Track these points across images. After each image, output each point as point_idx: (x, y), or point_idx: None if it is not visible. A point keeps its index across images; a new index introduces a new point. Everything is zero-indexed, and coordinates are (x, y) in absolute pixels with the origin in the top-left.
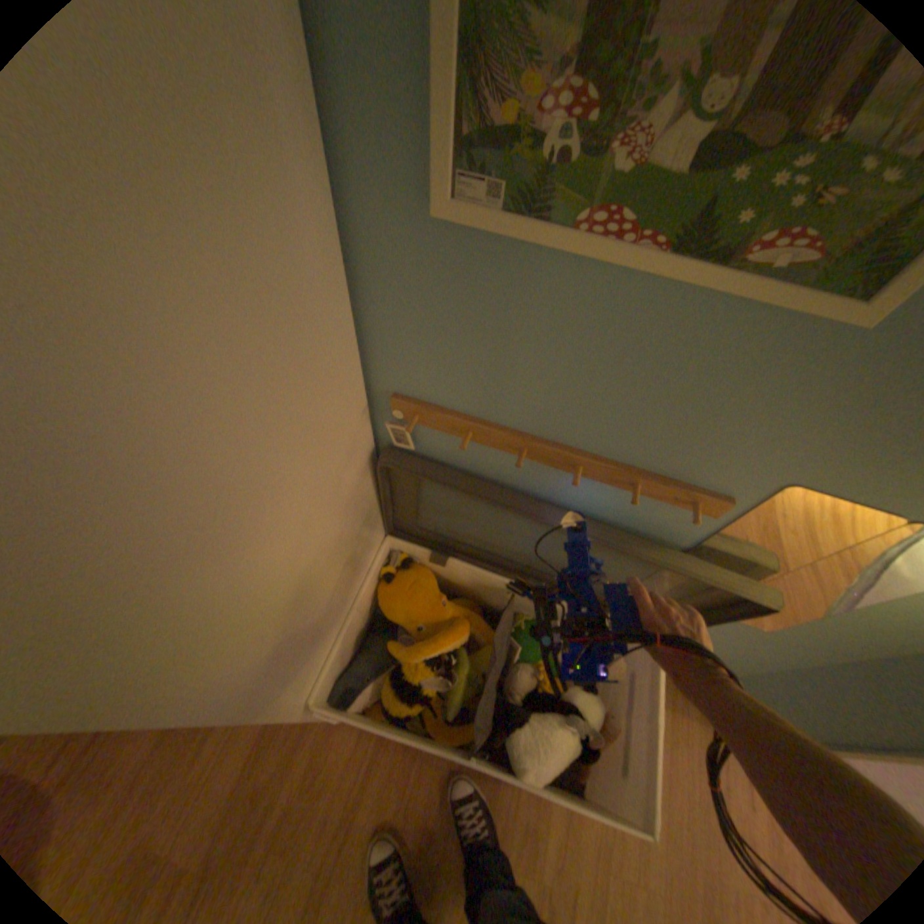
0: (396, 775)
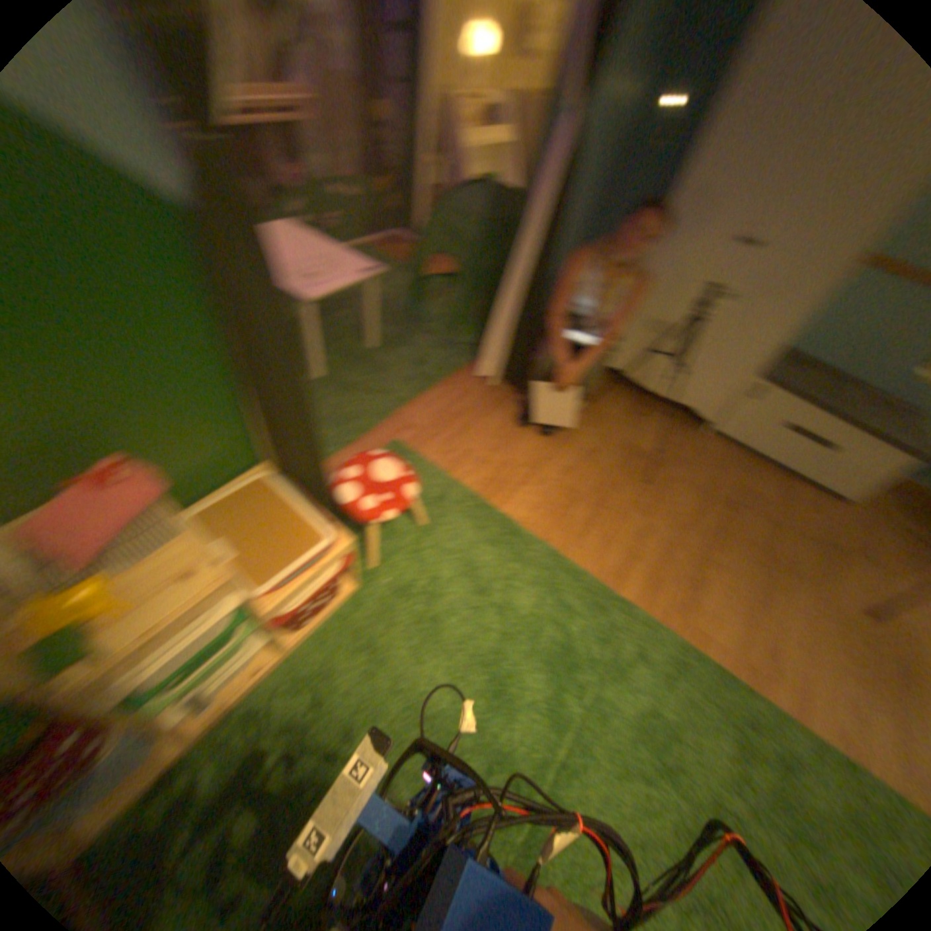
0: (741, 464)
